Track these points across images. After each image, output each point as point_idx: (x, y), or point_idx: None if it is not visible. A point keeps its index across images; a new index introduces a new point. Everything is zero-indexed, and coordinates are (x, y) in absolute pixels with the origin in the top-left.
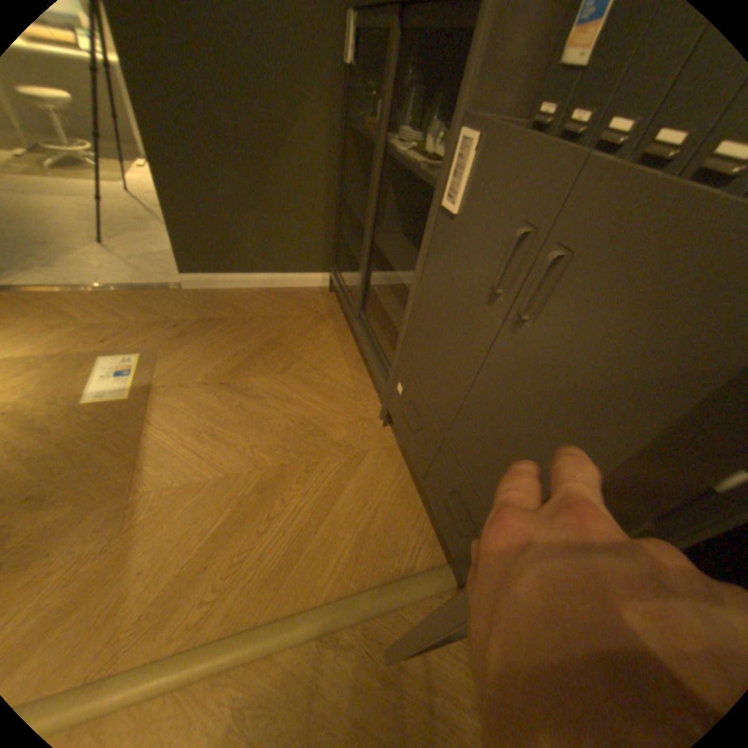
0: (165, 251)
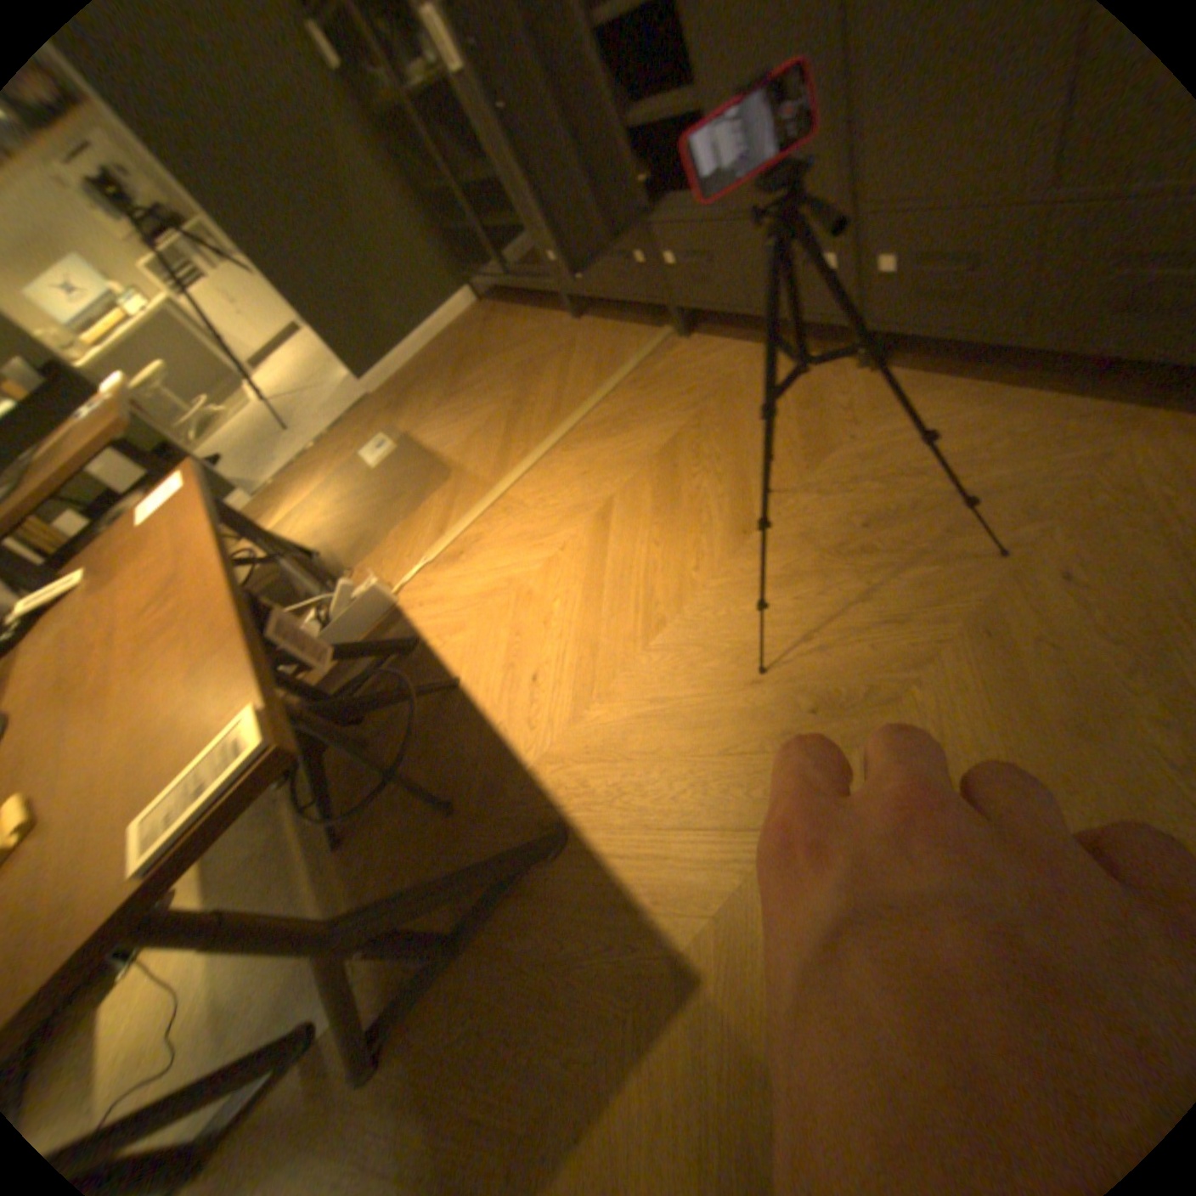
0: (333, 392)
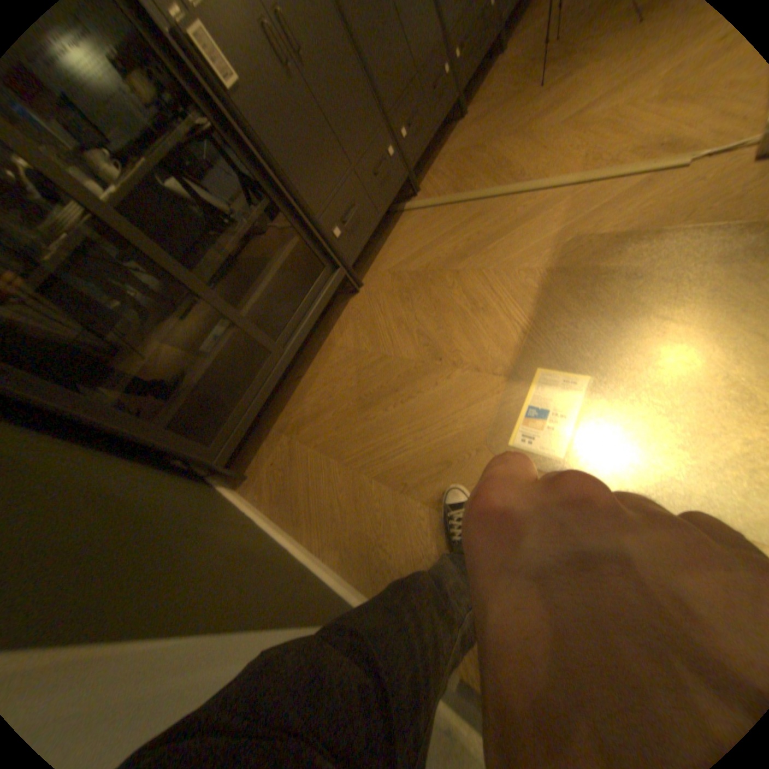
0: None
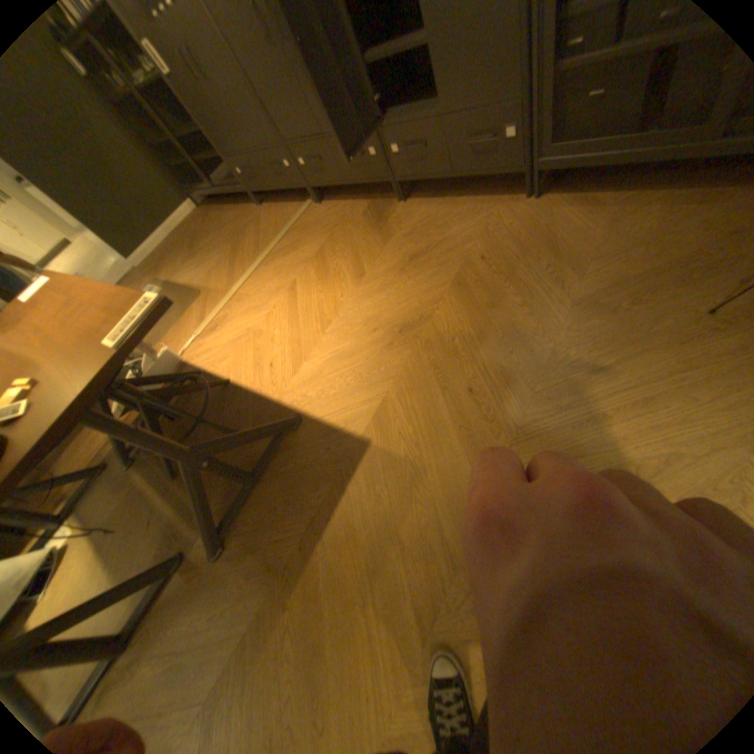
0: (109, 272)
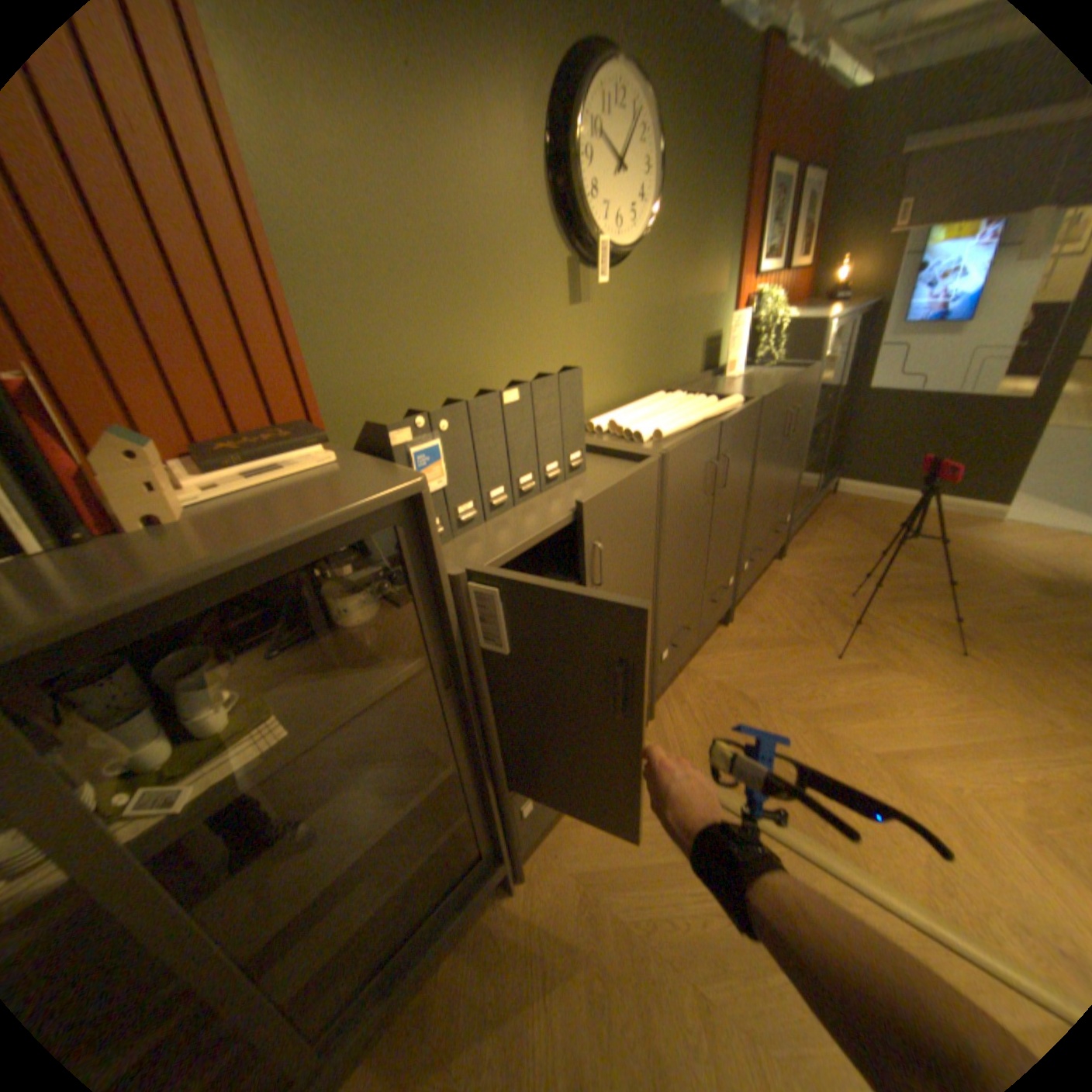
0: None
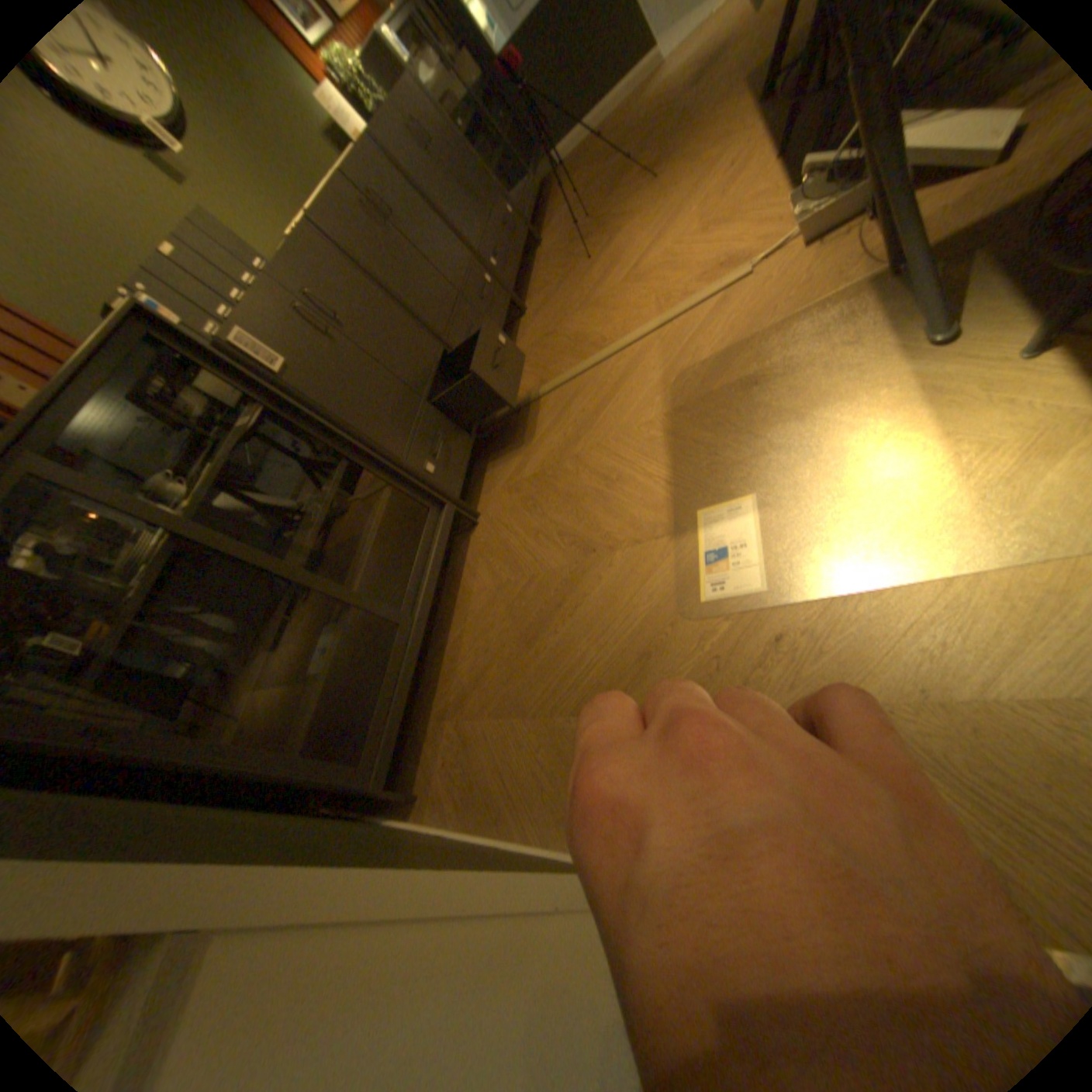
0: None
